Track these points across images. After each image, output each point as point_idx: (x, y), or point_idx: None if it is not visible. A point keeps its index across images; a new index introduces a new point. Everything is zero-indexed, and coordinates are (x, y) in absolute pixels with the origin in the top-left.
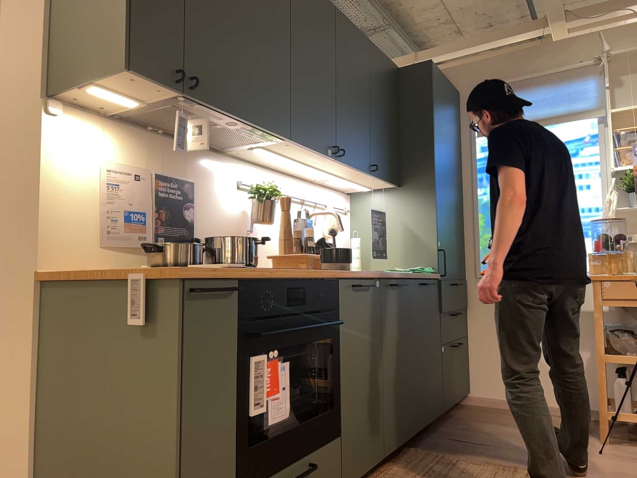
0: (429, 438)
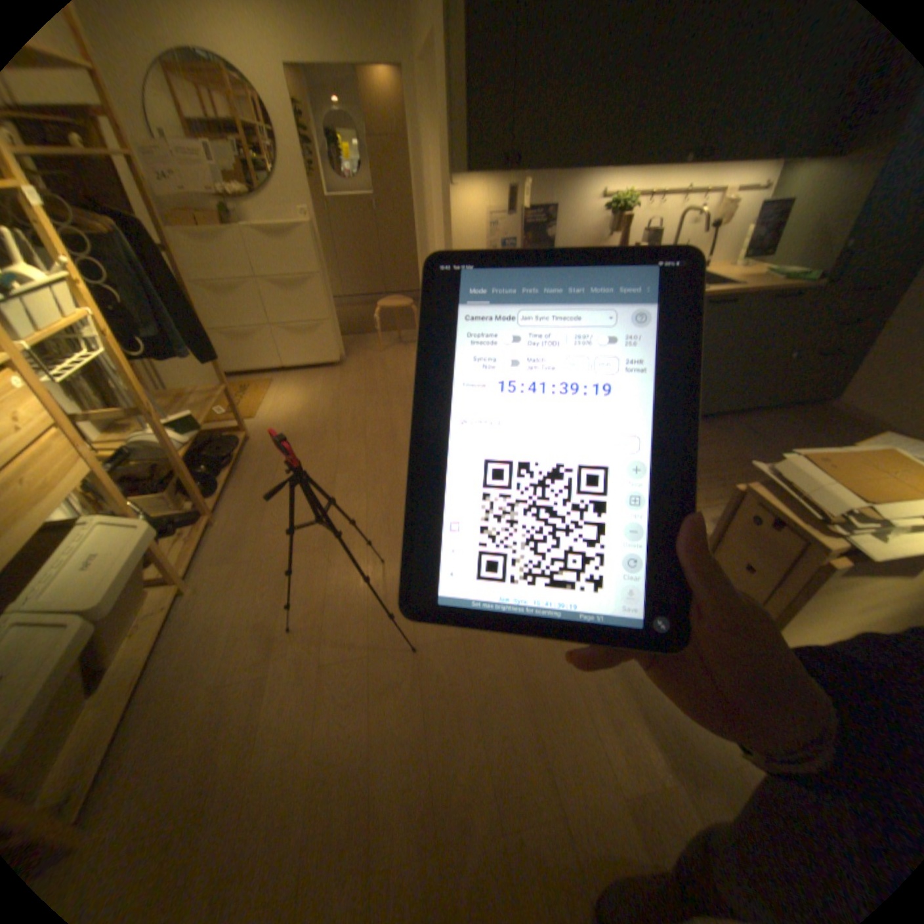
0: (729, 420)
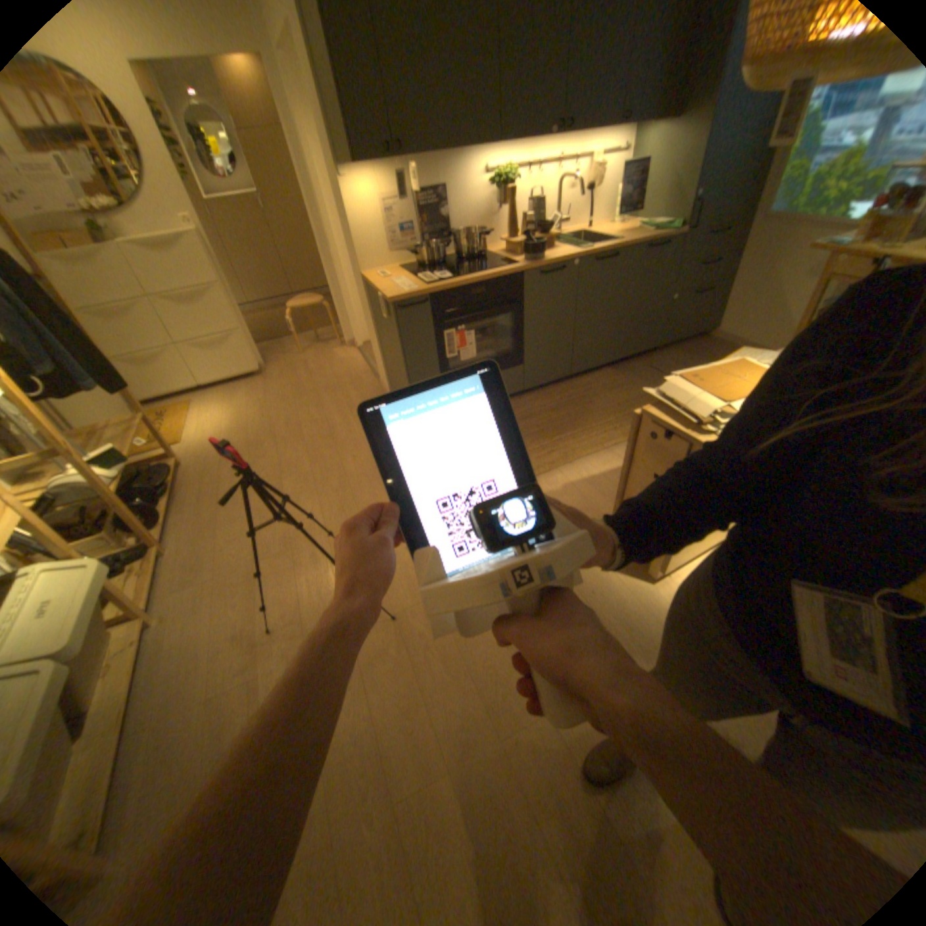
0: (633, 363)
